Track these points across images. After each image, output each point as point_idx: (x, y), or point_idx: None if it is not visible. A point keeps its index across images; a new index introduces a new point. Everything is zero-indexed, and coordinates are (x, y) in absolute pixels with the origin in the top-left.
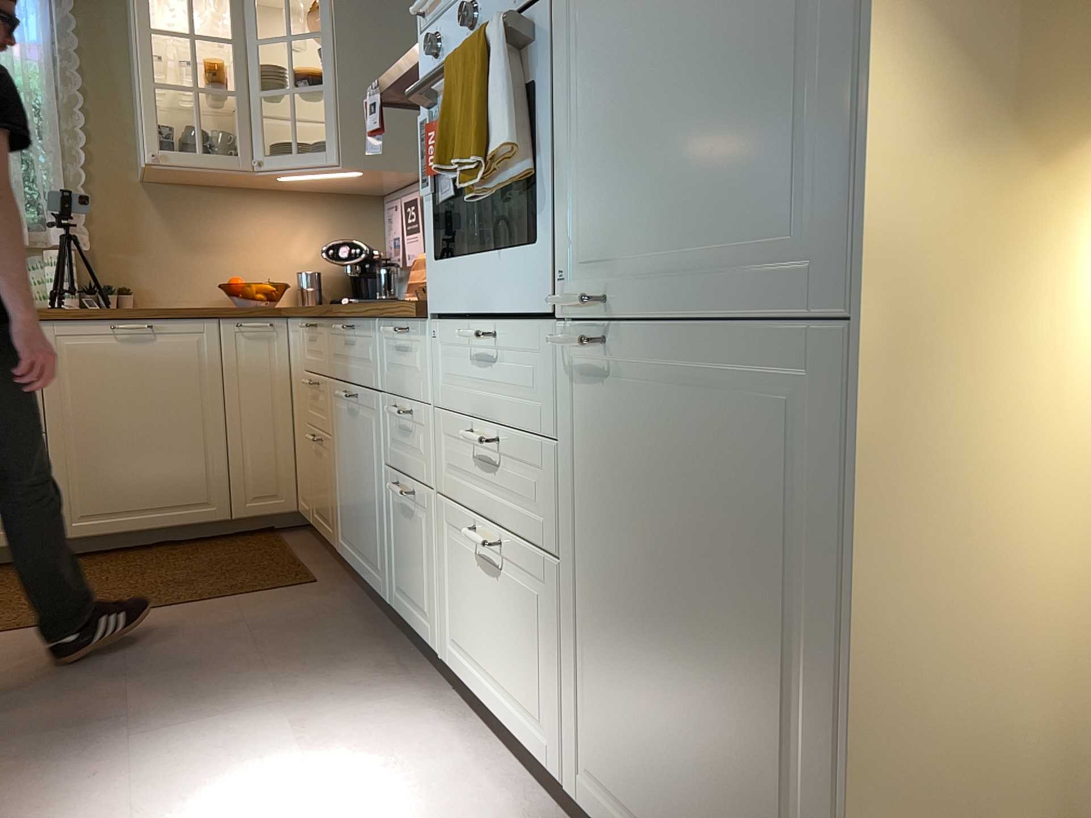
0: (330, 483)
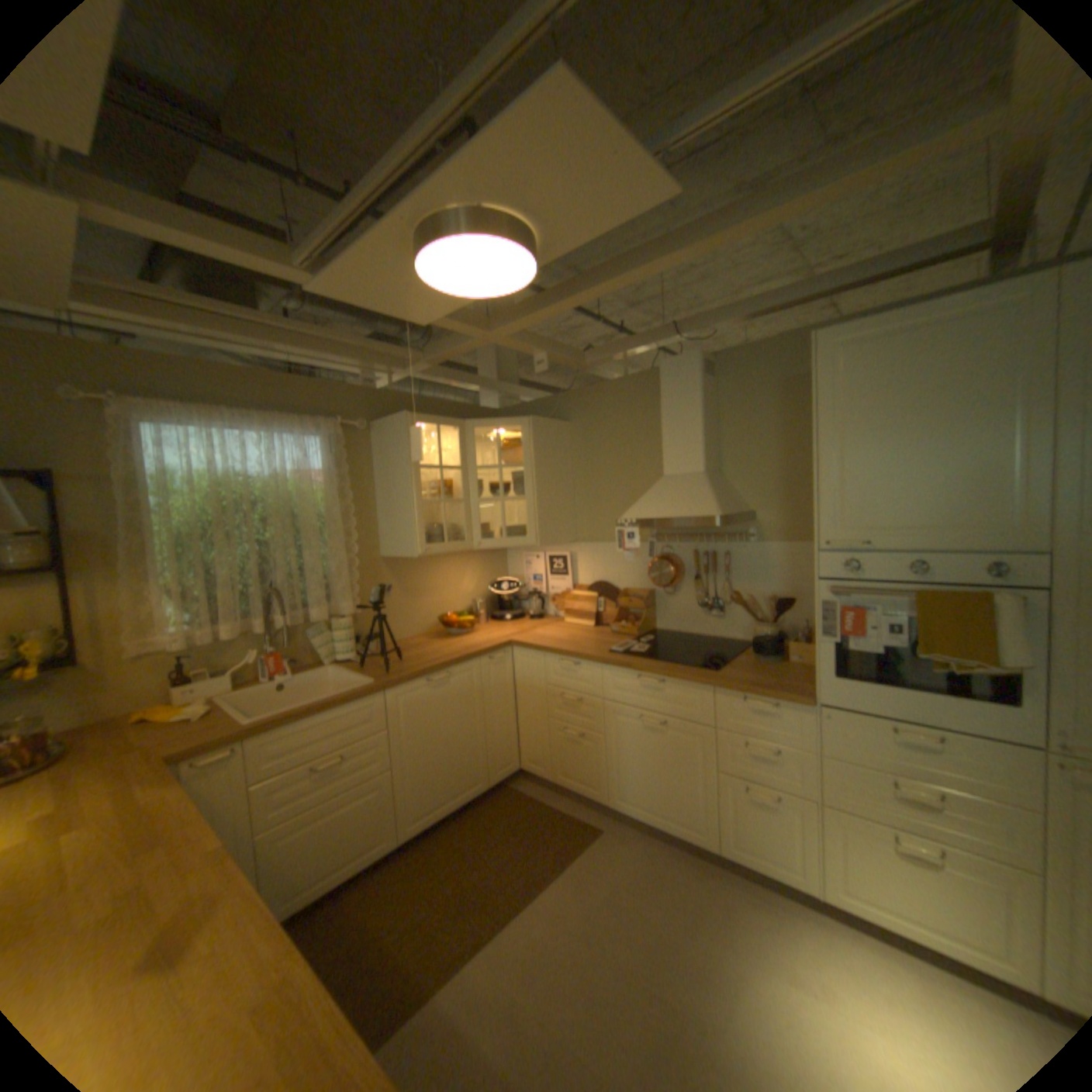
0: (597, 764)
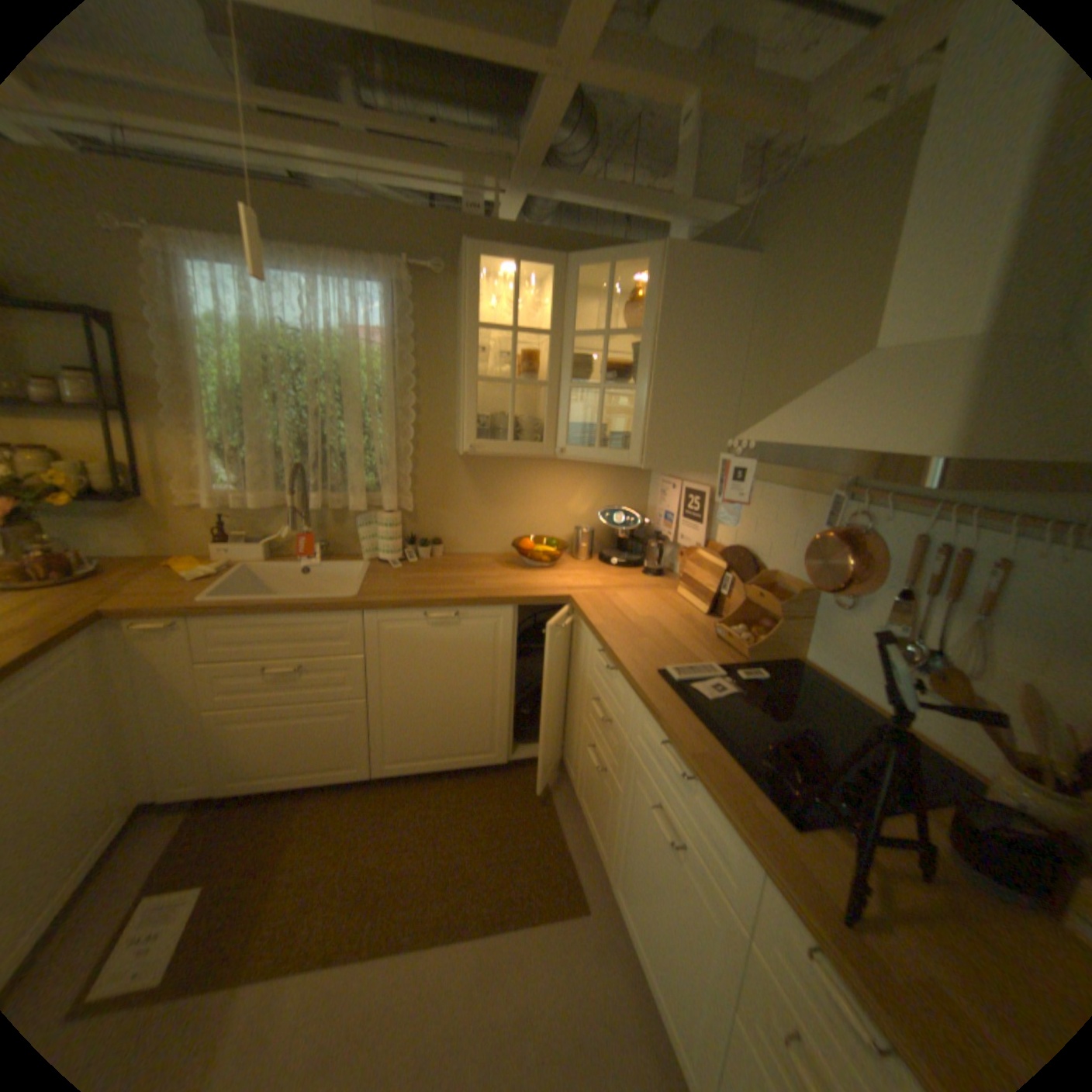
0: (611, 820)
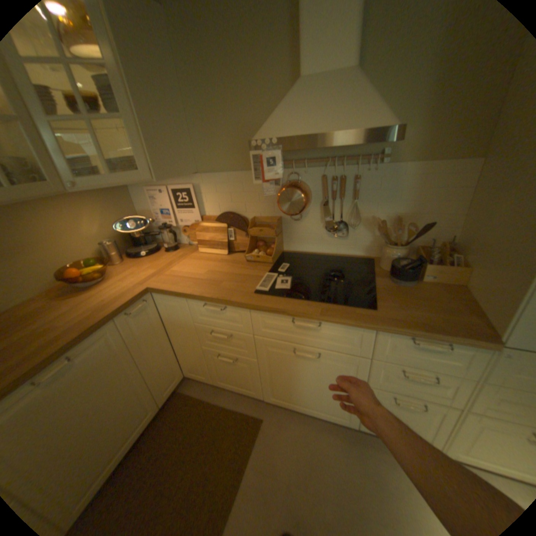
0: (251, 376)
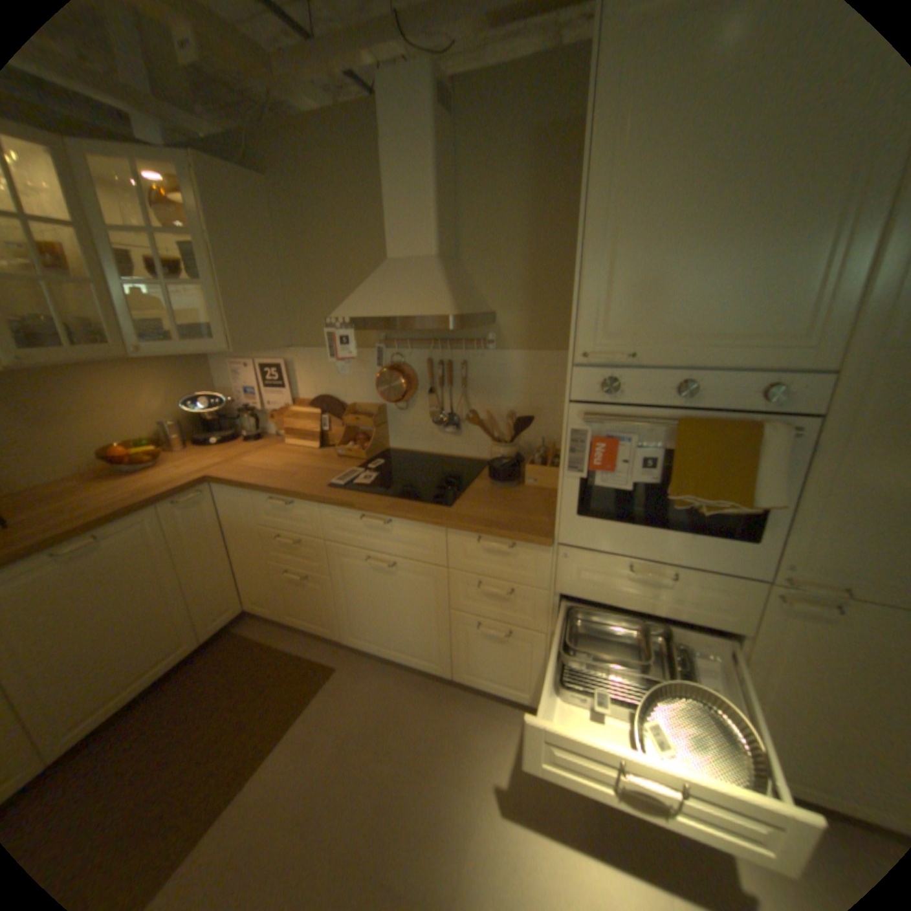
0: (325, 603)
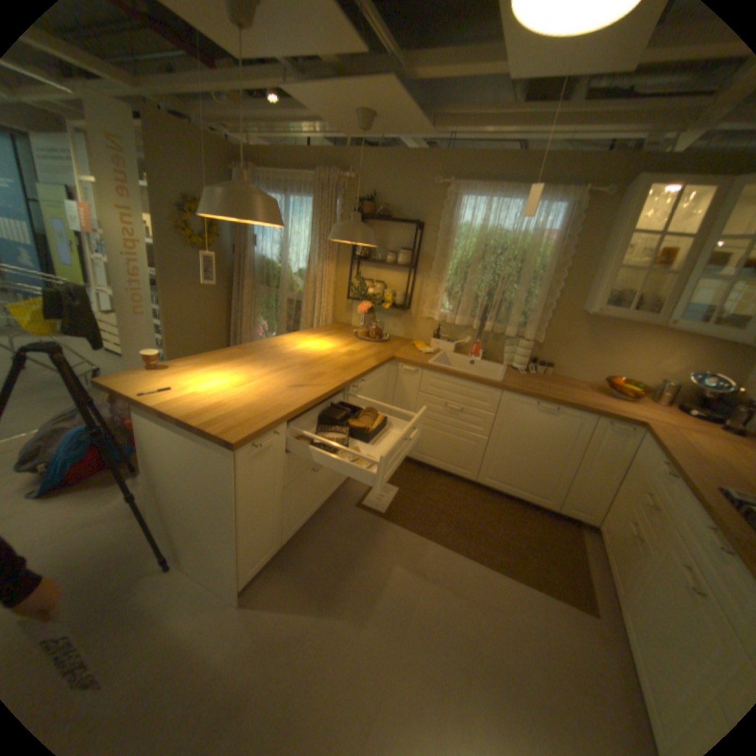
0: (637, 572)
